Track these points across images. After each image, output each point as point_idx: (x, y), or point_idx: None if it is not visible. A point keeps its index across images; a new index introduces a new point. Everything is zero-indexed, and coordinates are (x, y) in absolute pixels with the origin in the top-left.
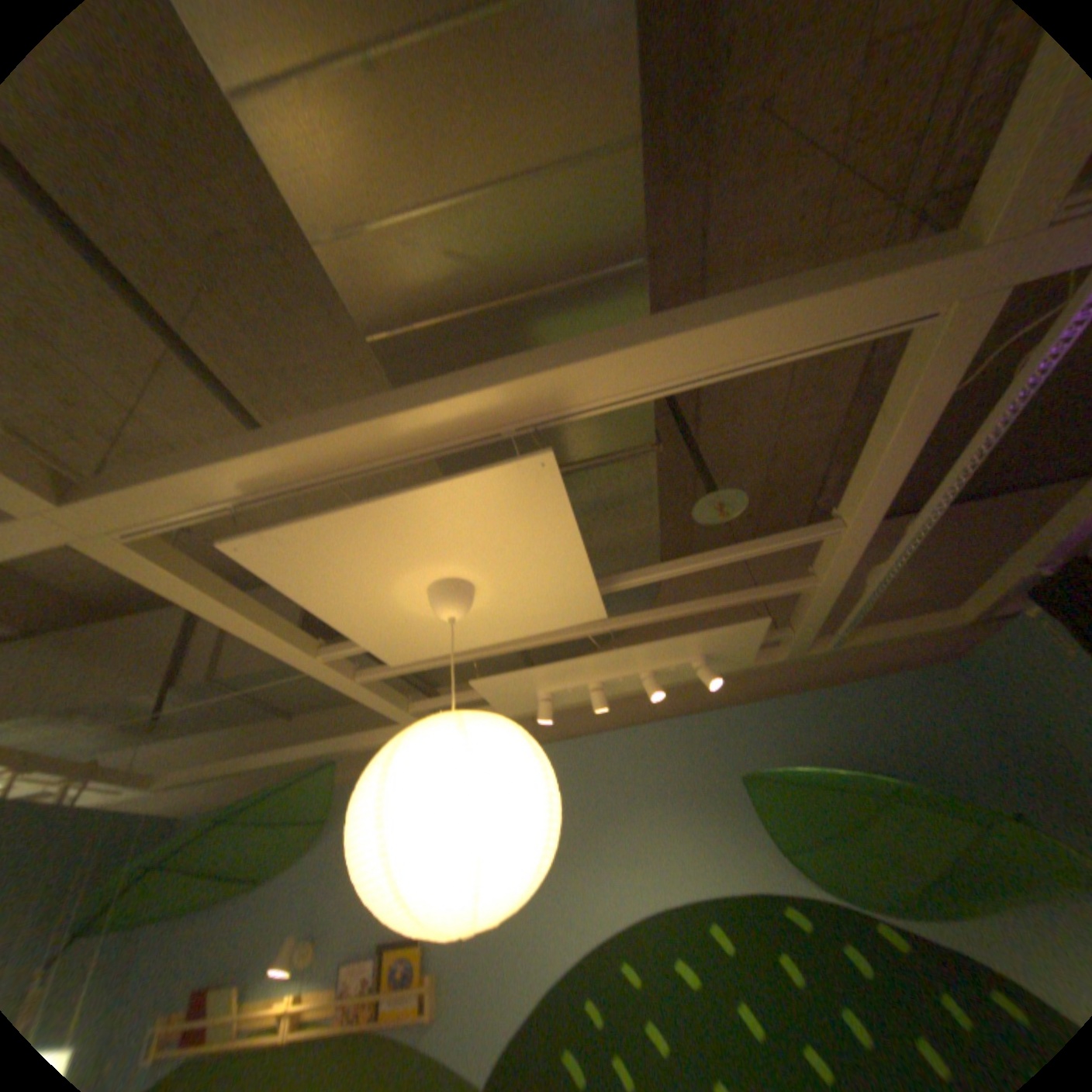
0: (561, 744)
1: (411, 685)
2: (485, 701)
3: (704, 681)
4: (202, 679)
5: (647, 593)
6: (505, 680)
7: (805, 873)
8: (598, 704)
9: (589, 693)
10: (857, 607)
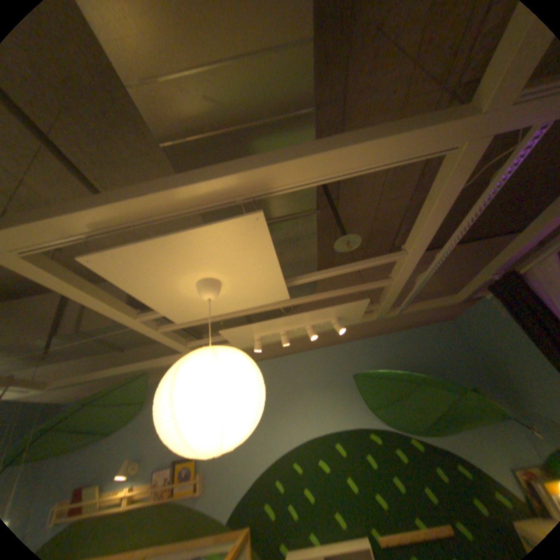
0: (265, 361)
1: (188, 332)
2: (226, 340)
3: (337, 329)
4: (71, 330)
5: (310, 286)
6: (237, 329)
7: (379, 418)
8: (284, 341)
9: (280, 336)
10: (410, 293)
